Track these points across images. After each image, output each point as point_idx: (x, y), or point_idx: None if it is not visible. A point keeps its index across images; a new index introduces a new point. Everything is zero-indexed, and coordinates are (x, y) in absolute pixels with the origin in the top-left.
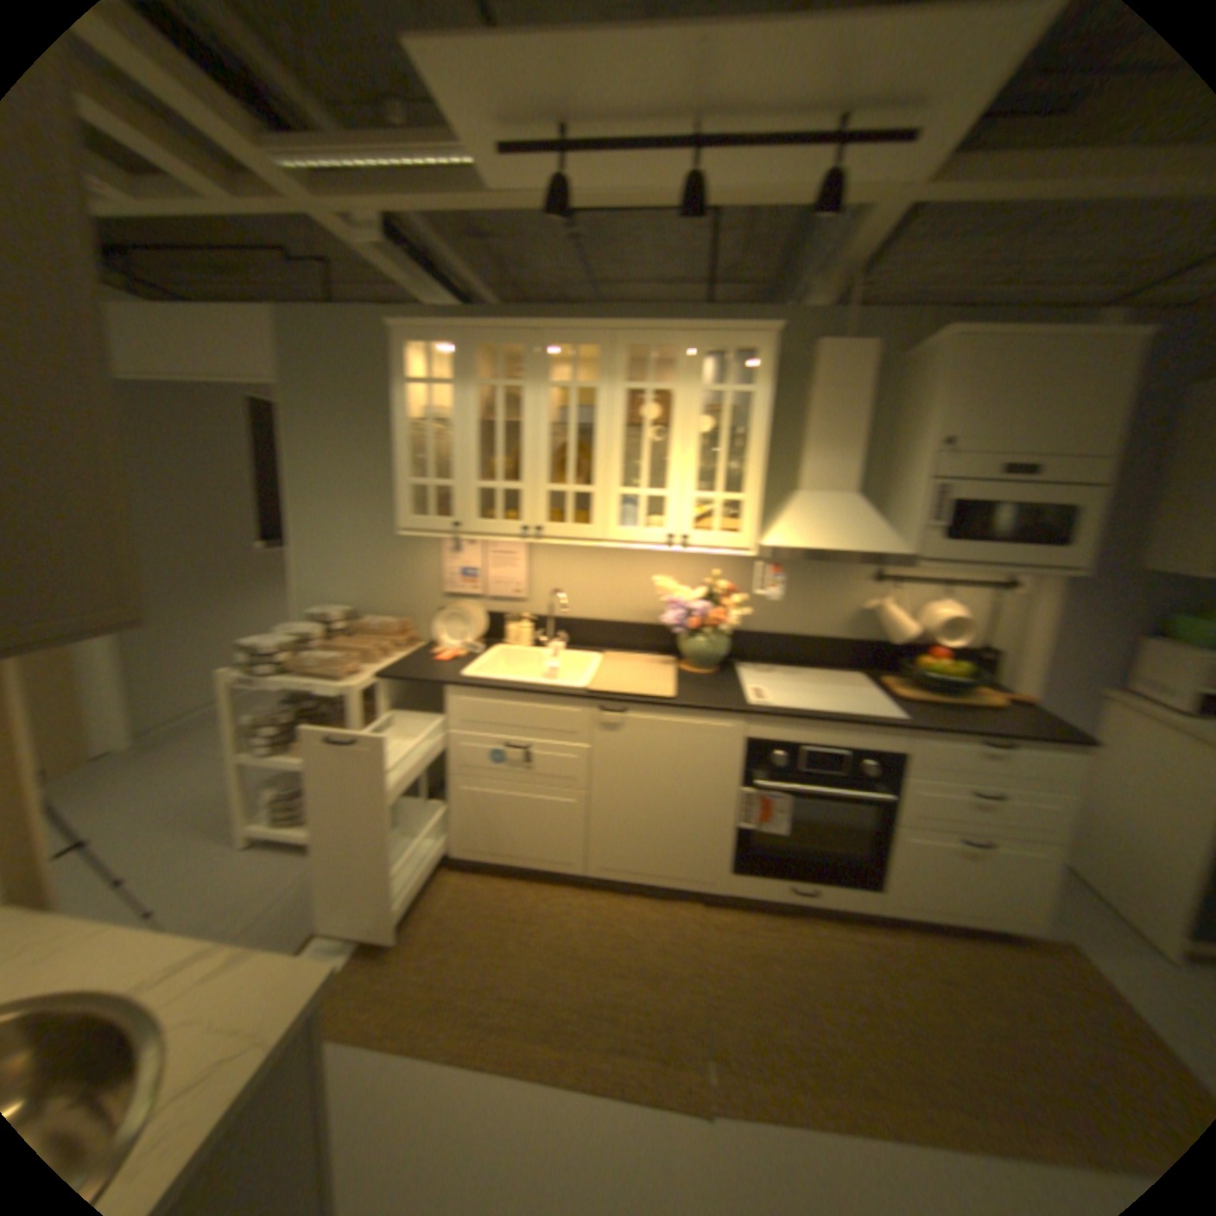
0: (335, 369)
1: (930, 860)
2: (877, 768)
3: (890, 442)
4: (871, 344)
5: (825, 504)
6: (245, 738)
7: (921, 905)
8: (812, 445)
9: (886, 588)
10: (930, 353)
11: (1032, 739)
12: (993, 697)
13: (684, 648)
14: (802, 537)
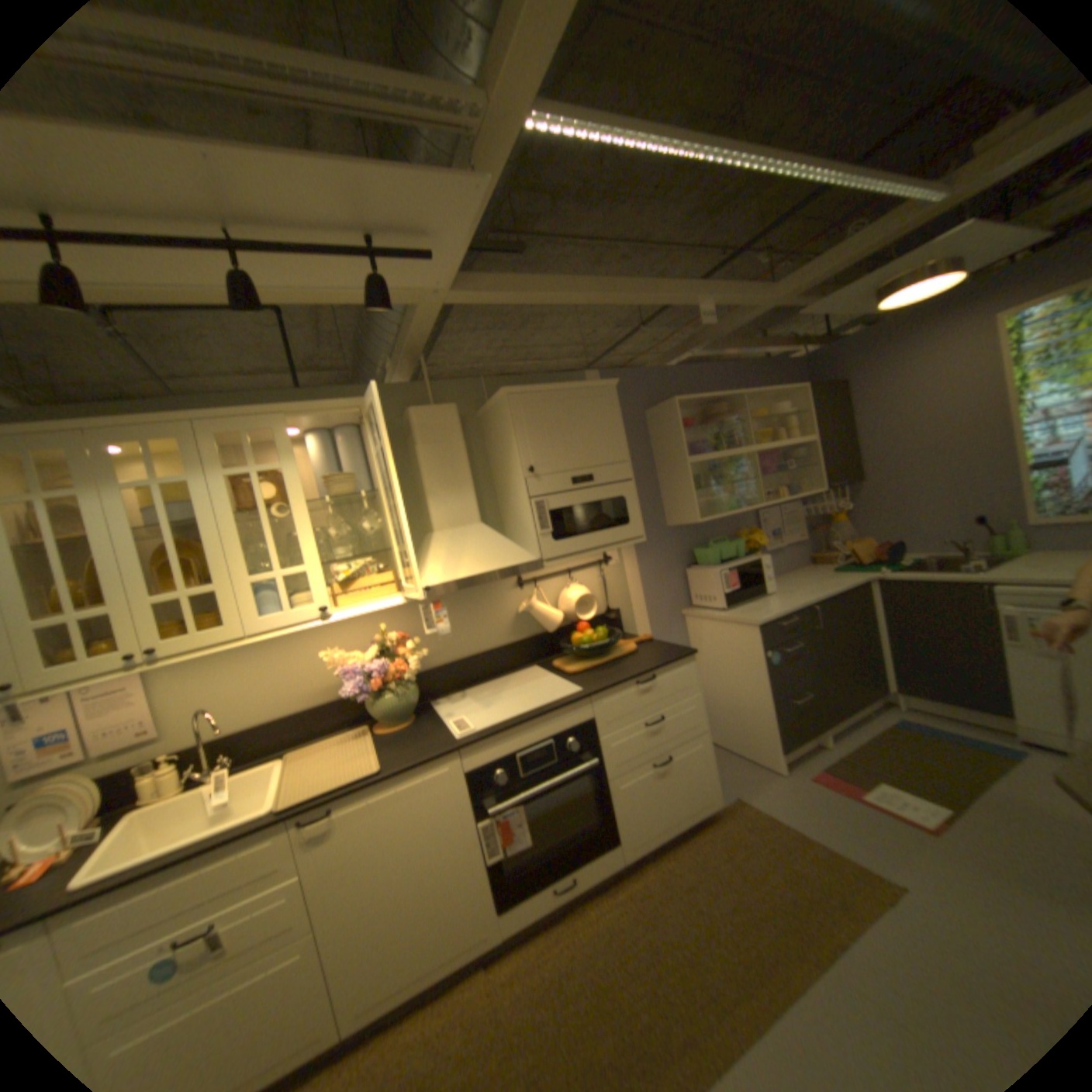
0: None
1: (640, 795)
2: (579, 742)
3: (492, 478)
4: (452, 408)
5: (461, 538)
6: None
7: (648, 837)
8: (433, 493)
9: (530, 590)
10: (497, 410)
11: (662, 666)
12: (627, 644)
13: (378, 712)
14: (452, 571)
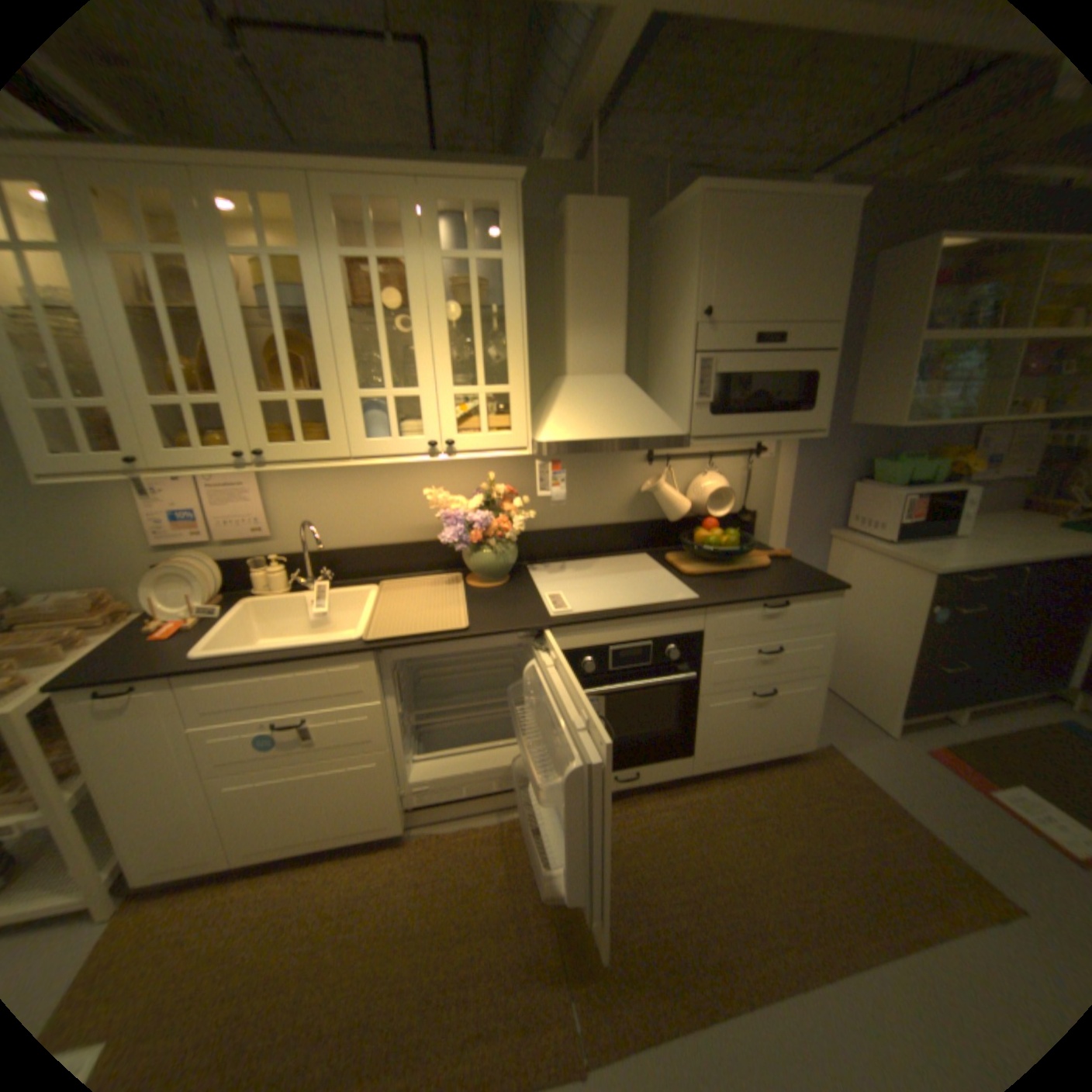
0: None
1: (729, 717)
2: (679, 649)
3: (648, 316)
4: (622, 203)
5: (597, 387)
6: None
7: (725, 756)
8: (575, 323)
9: (659, 467)
10: (680, 214)
11: (802, 594)
12: (757, 554)
13: (473, 563)
14: (580, 427)
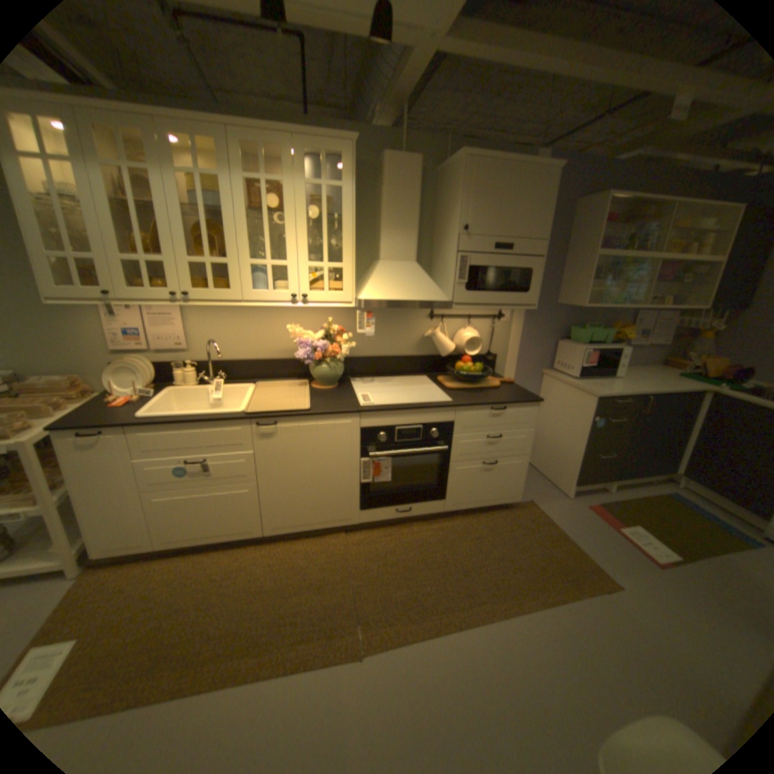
0: None
1: (468, 476)
2: (439, 432)
3: (434, 227)
4: (419, 157)
5: (398, 269)
6: None
7: (465, 501)
8: (387, 228)
9: (437, 322)
10: (454, 167)
11: (514, 402)
12: (494, 381)
13: (316, 373)
14: (386, 292)
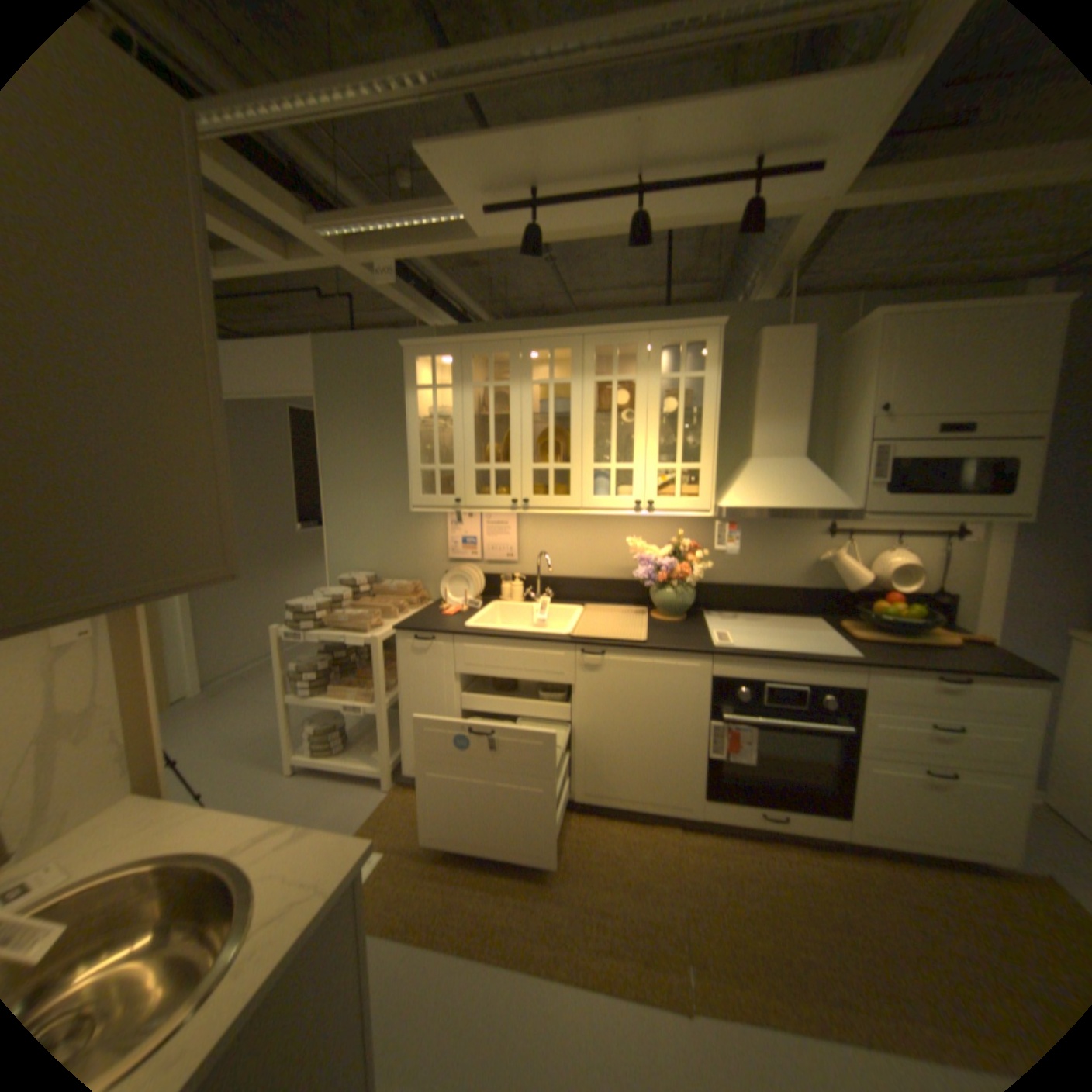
0: (364, 381)
1: (897, 791)
2: (839, 703)
3: (836, 410)
4: (811, 328)
5: (778, 468)
6: (297, 680)
7: (892, 834)
8: (763, 418)
9: (842, 541)
10: (866, 332)
11: (989, 675)
12: (953, 638)
13: (657, 599)
14: (757, 498)
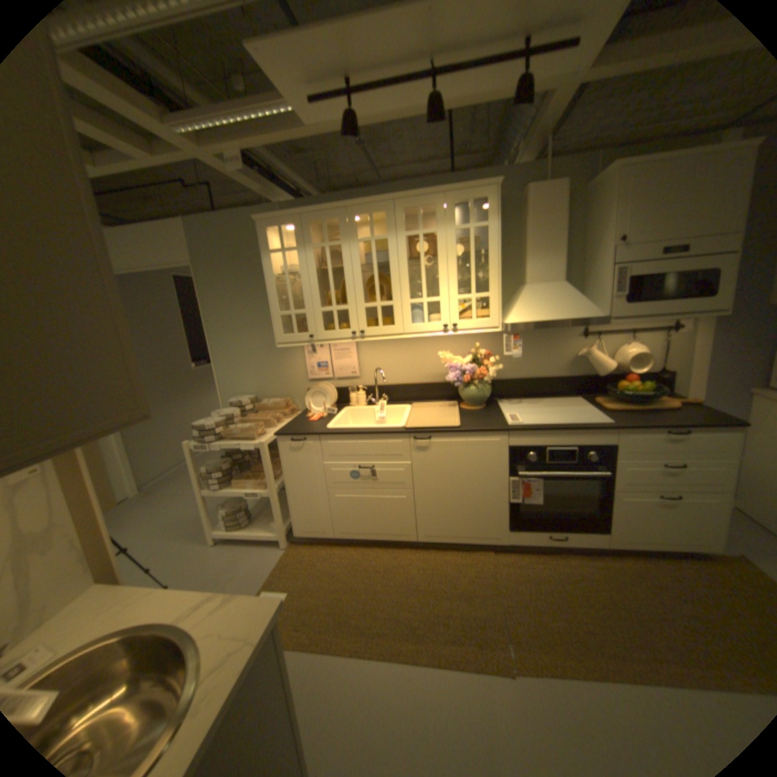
0: (228, 251)
1: (640, 511)
2: (599, 456)
3: (585, 244)
4: (565, 182)
5: (546, 291)
6: (208, 479)
7: (638, 540)
8: (532, 254)
9: (593, 340)
10: (606, 181)
11: (702, 426)
12: (673, 402)
13: (464, 395)
14: (533, 315)
